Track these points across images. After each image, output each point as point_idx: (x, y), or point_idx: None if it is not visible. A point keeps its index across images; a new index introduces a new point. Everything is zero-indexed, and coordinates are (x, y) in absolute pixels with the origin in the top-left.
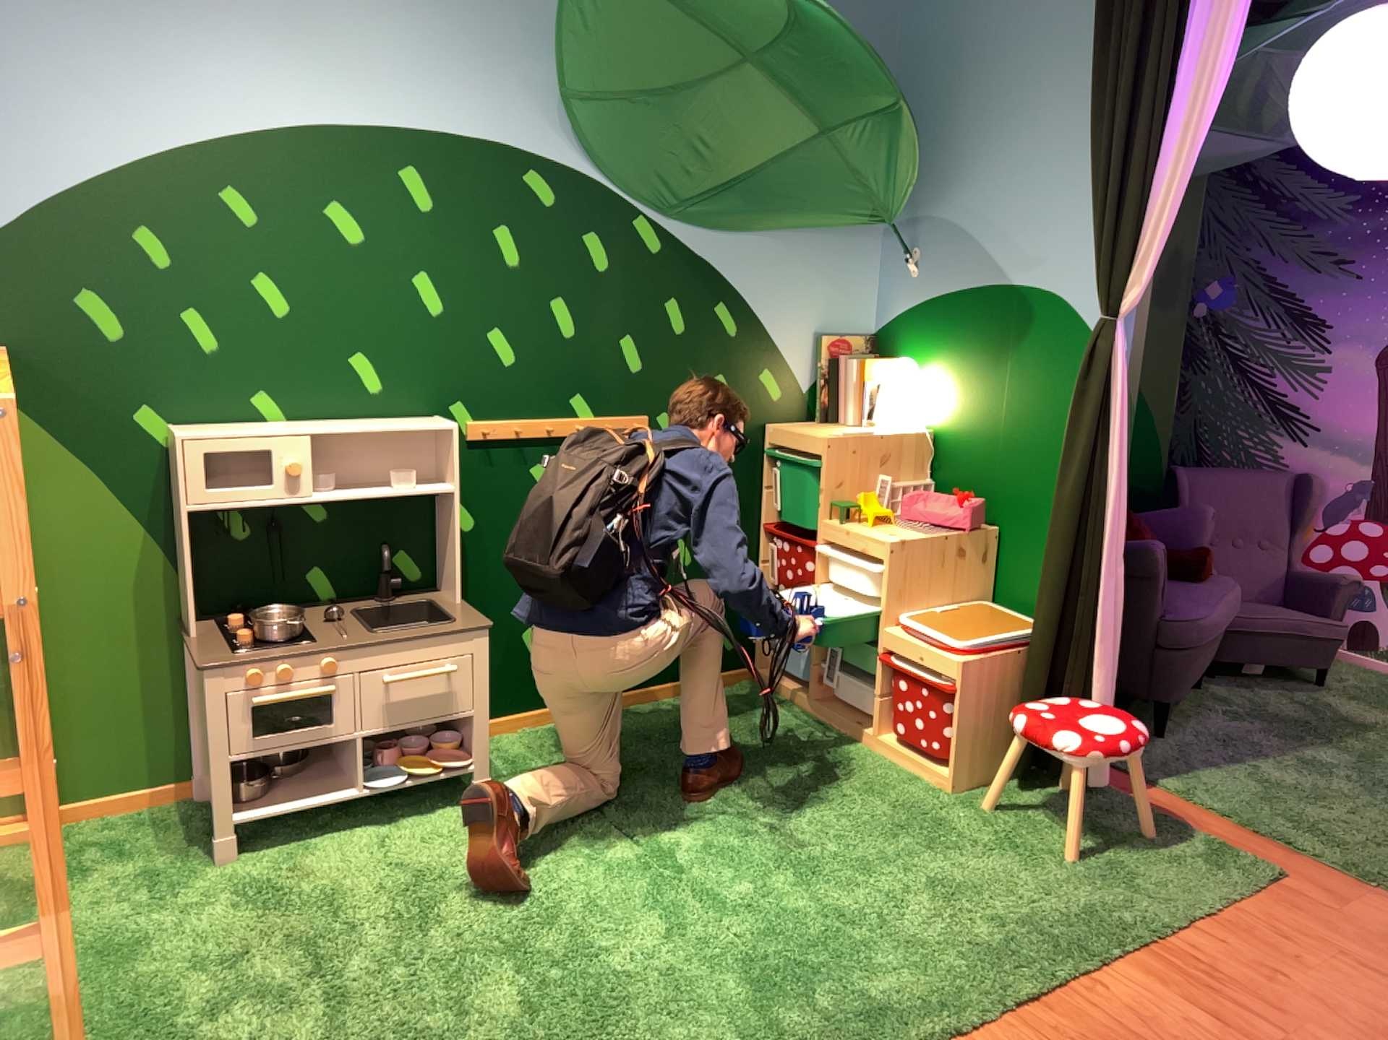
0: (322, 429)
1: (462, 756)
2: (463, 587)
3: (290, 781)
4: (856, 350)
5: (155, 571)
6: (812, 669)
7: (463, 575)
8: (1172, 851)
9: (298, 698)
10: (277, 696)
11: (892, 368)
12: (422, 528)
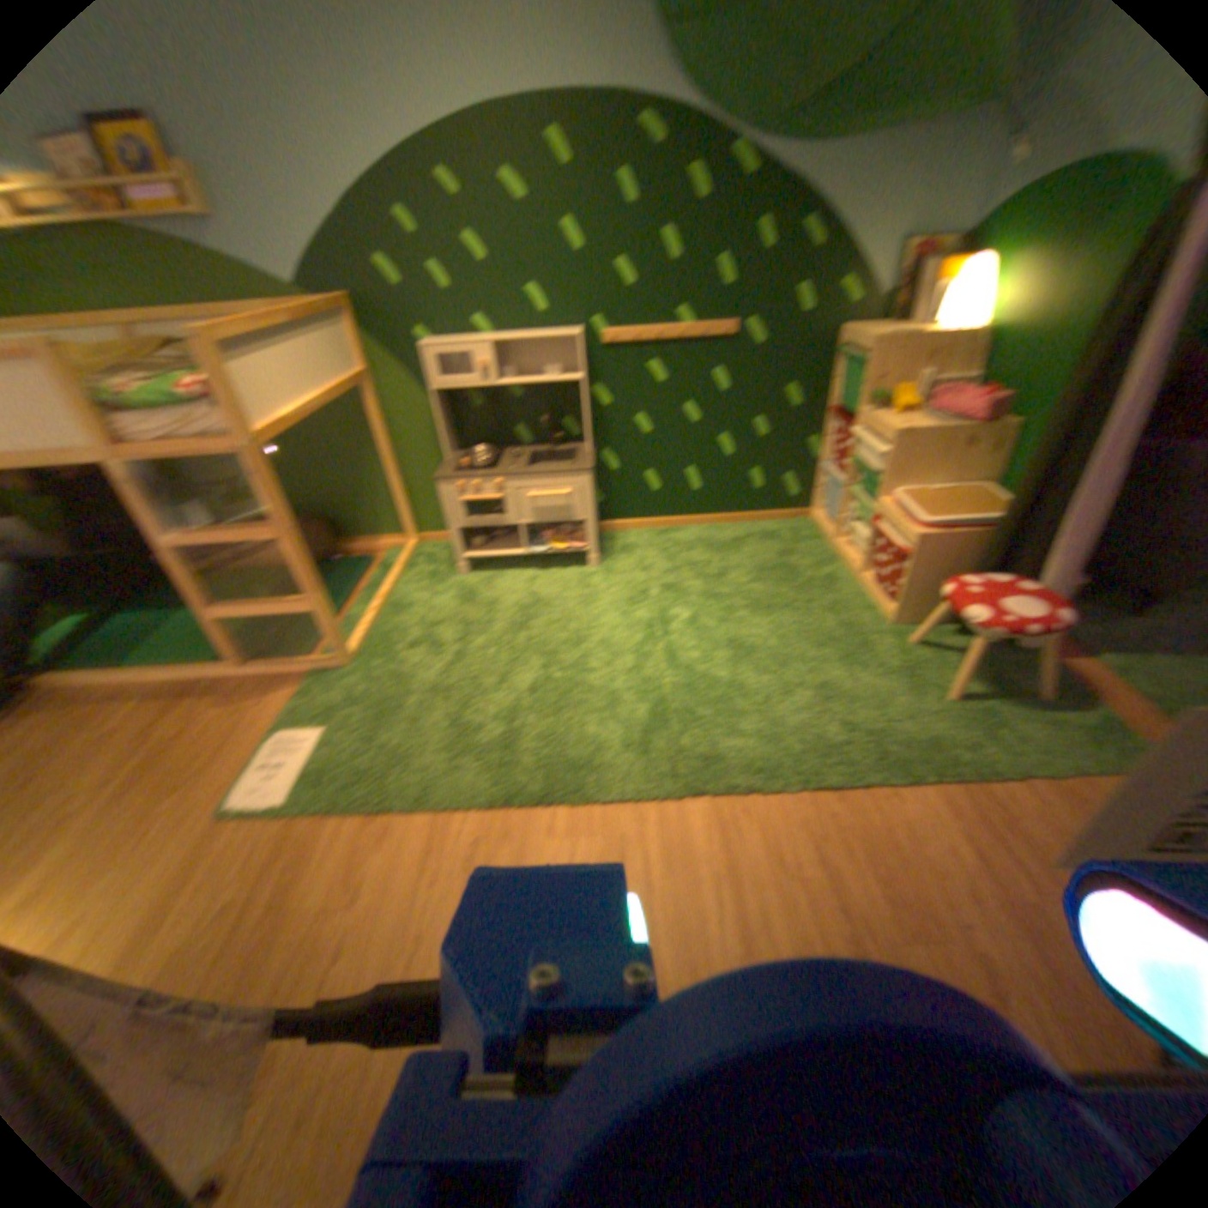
0: (493, 336)
1: (577, 542)
2: (599, 440)
3: (491, 541)
4: (945, 245)
5: (428, 422)
6: (834, 517)
7: (599, 433)
8: (1060, 724)
9: (474, 500)
10: (462, 498)
11: (967, 261)
12: (571, 401)
